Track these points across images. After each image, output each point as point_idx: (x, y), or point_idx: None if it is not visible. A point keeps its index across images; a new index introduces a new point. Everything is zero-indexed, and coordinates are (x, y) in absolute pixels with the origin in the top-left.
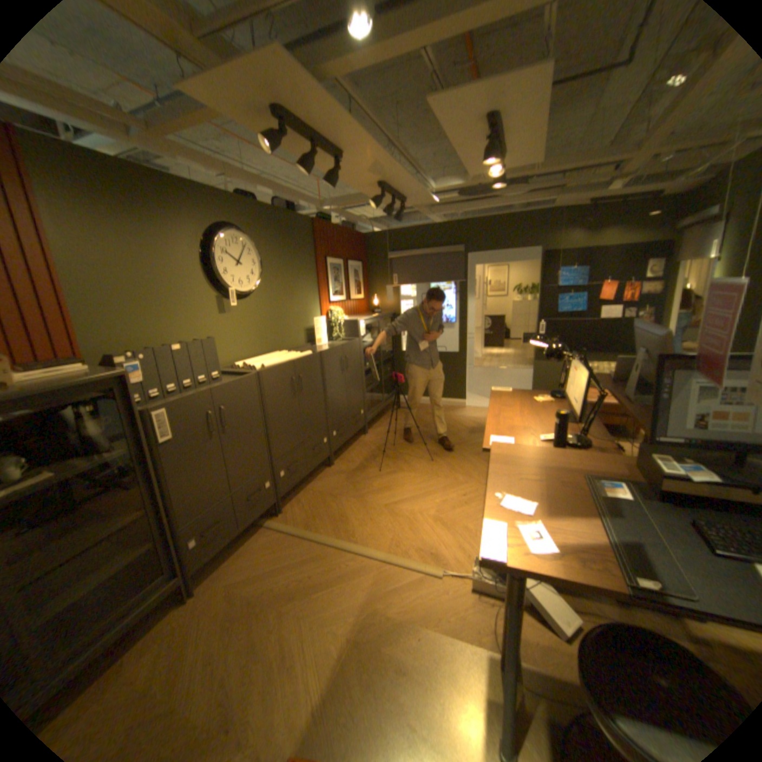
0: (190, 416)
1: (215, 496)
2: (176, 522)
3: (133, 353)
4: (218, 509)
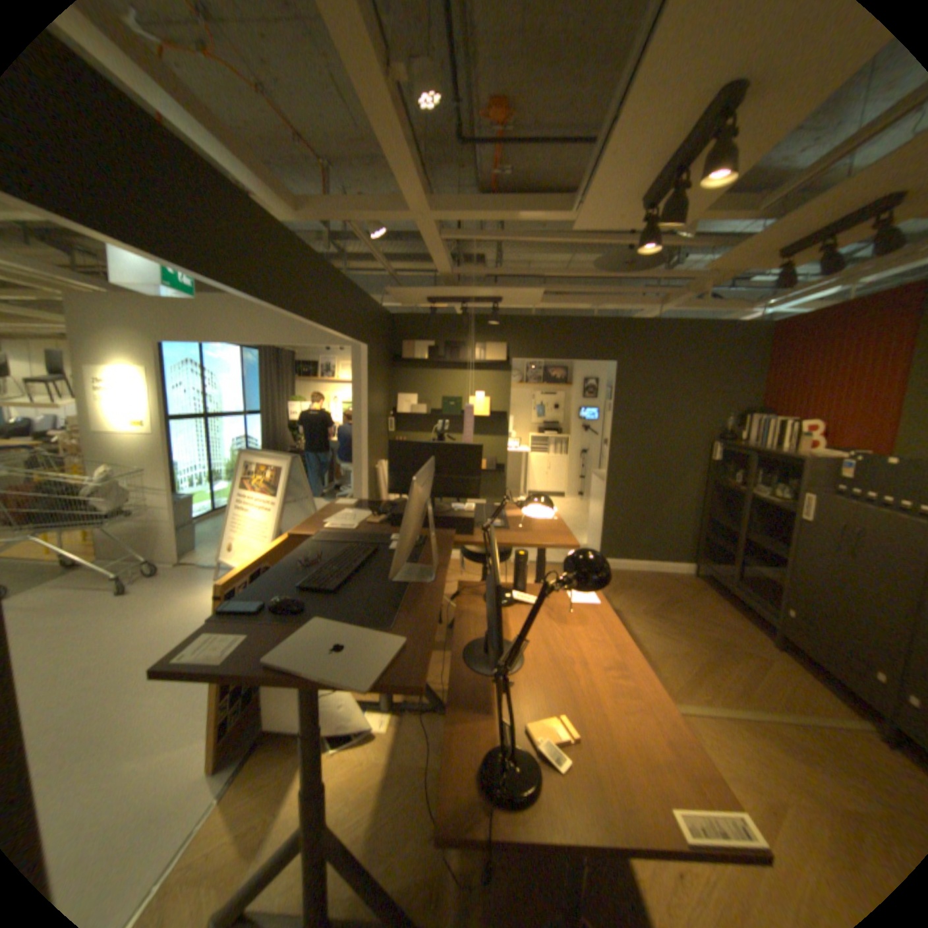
0: (831, 515)
1: (823, 603)
2: (793, 585)
3: (856, 453)
4: (820, 618)
